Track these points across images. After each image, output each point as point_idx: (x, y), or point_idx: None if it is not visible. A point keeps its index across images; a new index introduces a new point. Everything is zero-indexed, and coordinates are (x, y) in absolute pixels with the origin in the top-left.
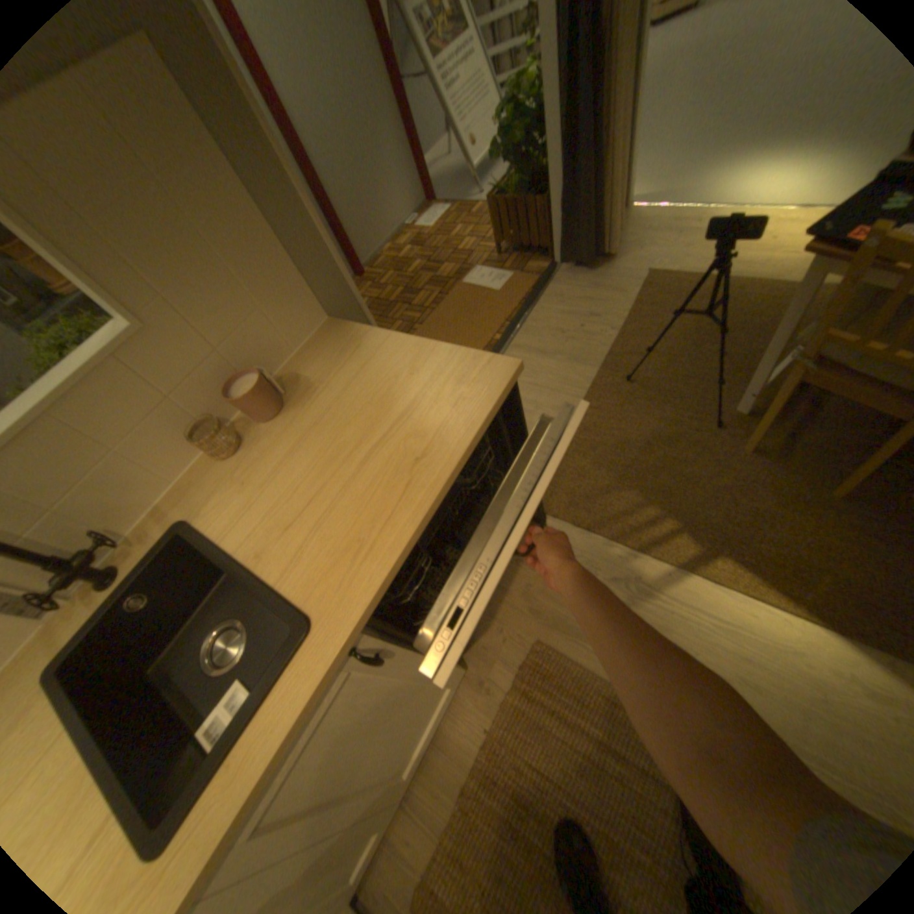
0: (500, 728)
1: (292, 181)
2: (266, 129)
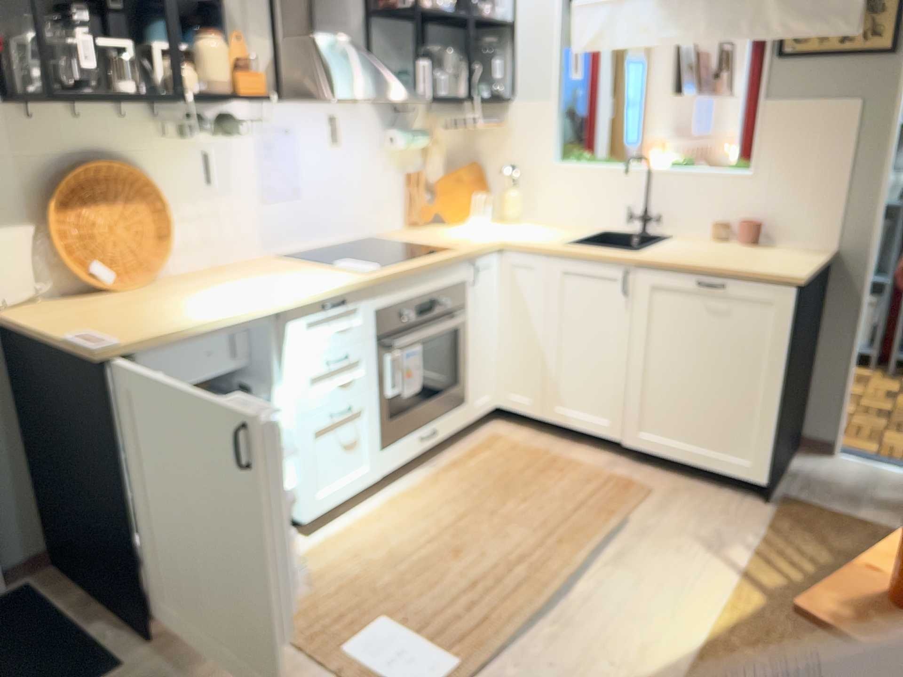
0: (589, 466)
1: (888, 173)
2: (897, 146)
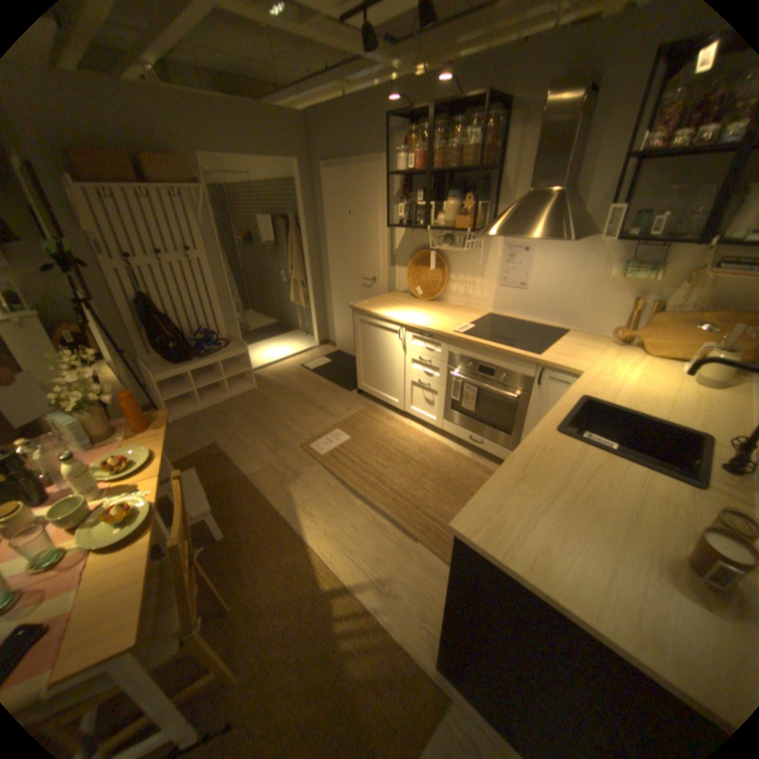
0: None
1: None
2: None
